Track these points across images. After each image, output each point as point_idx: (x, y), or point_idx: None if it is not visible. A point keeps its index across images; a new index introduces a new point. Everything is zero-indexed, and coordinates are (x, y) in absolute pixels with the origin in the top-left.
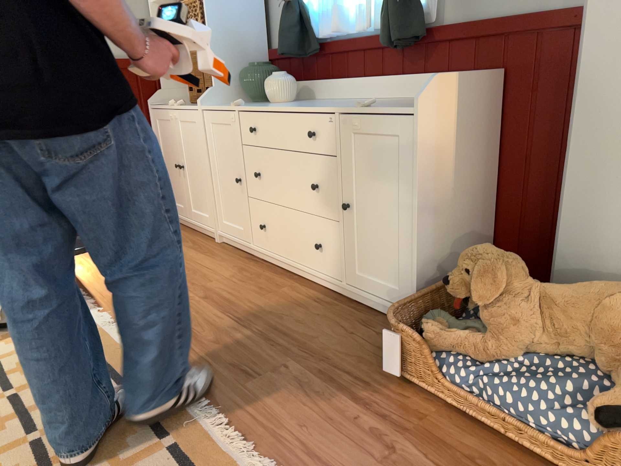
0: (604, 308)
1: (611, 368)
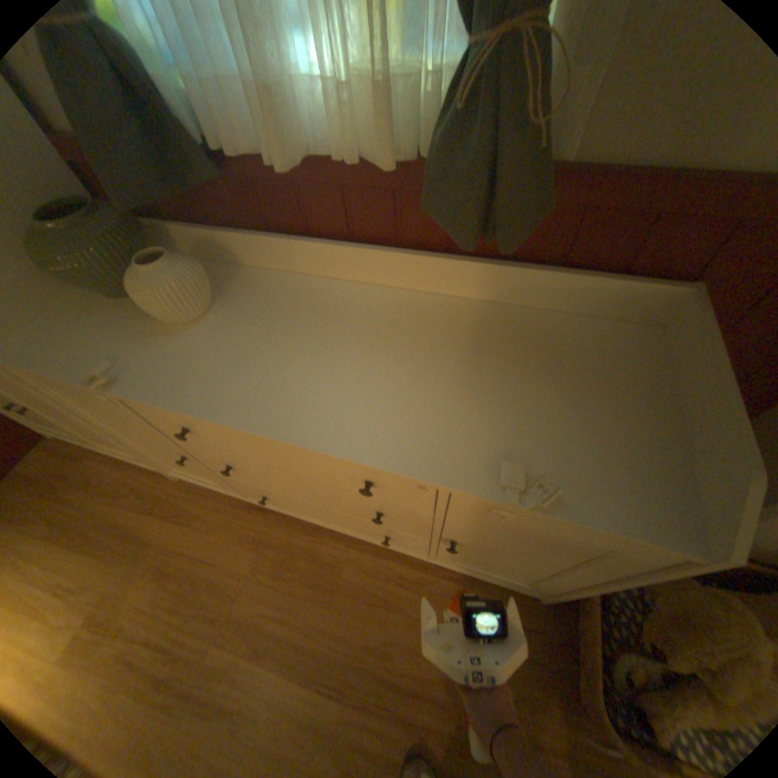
0: None
1: None
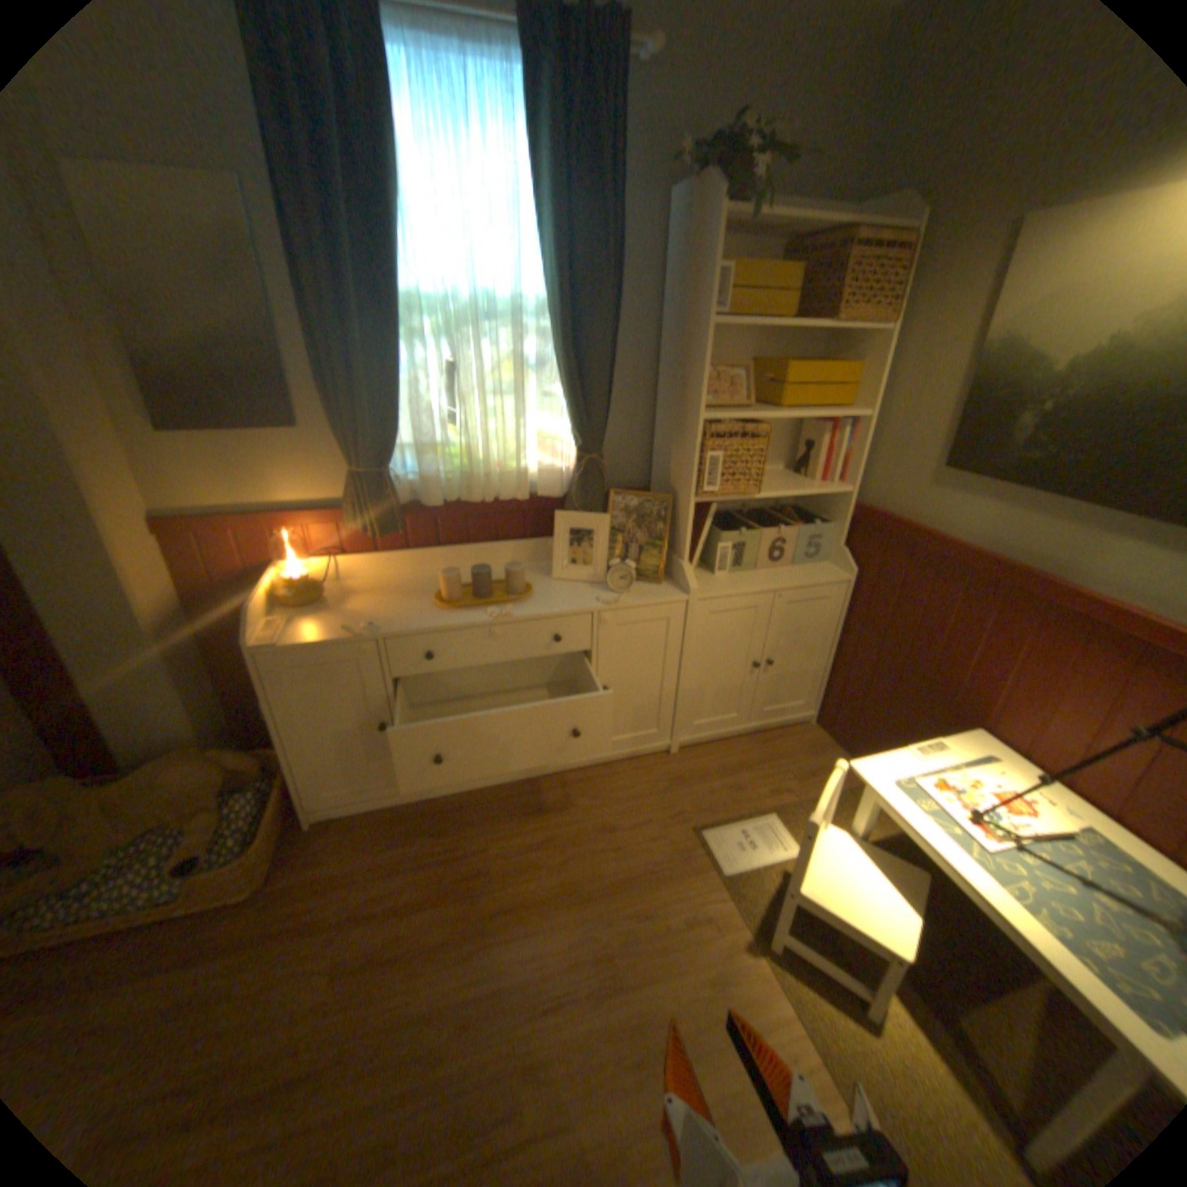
0: (158, 788)
1: (183, 824)
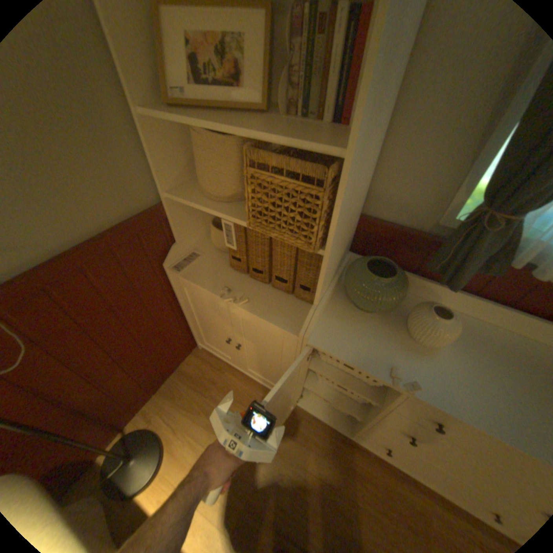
0: None
1: None
